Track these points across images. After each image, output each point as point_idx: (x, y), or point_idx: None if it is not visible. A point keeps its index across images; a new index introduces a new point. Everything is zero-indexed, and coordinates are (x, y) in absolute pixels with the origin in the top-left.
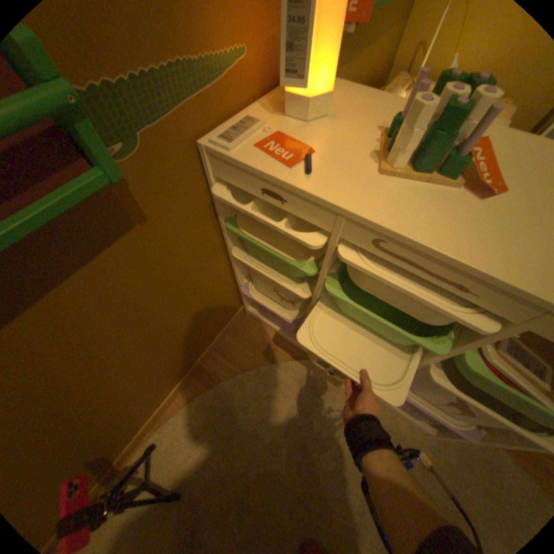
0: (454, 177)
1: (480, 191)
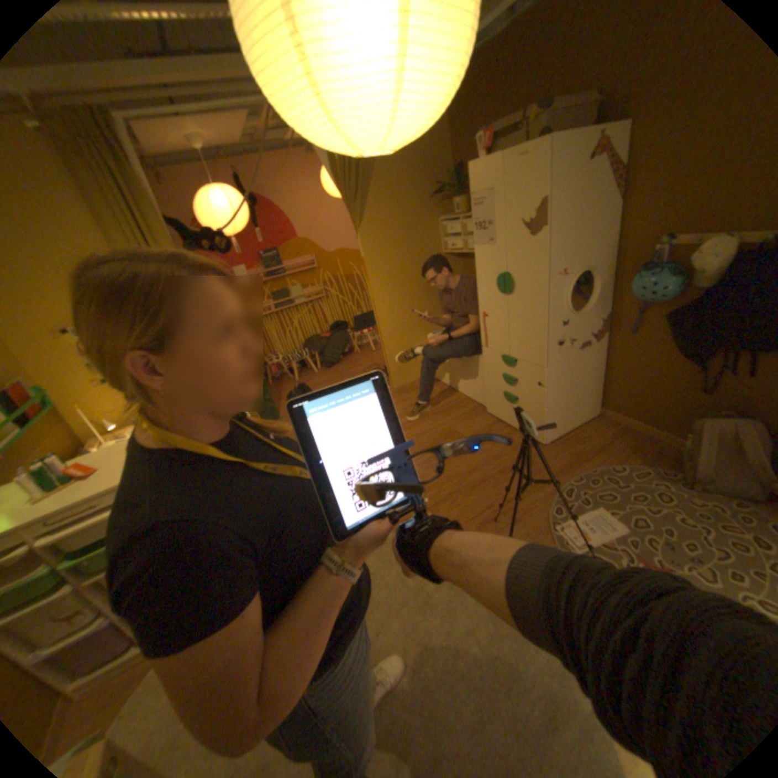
0: (68, 483)
1: (82, 479)
